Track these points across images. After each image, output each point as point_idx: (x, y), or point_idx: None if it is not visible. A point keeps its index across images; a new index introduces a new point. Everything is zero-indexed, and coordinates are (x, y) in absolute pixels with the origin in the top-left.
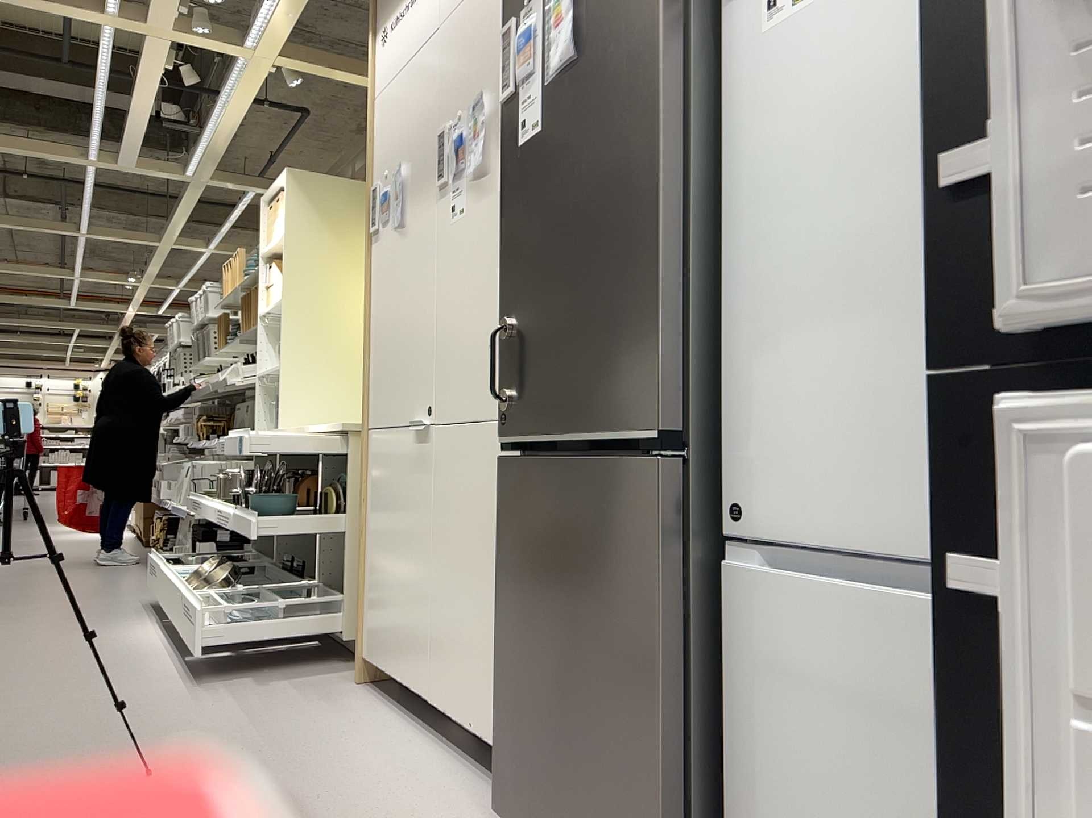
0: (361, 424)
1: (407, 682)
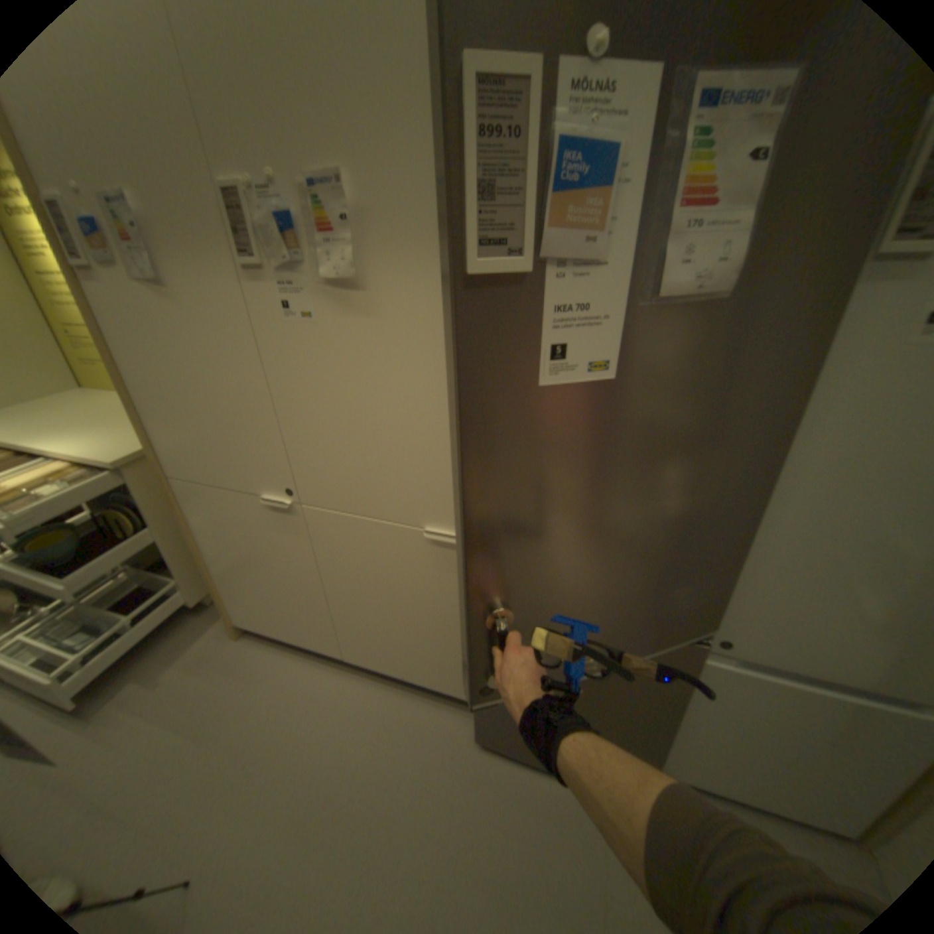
0: (127, 449)
1: (310, 646)
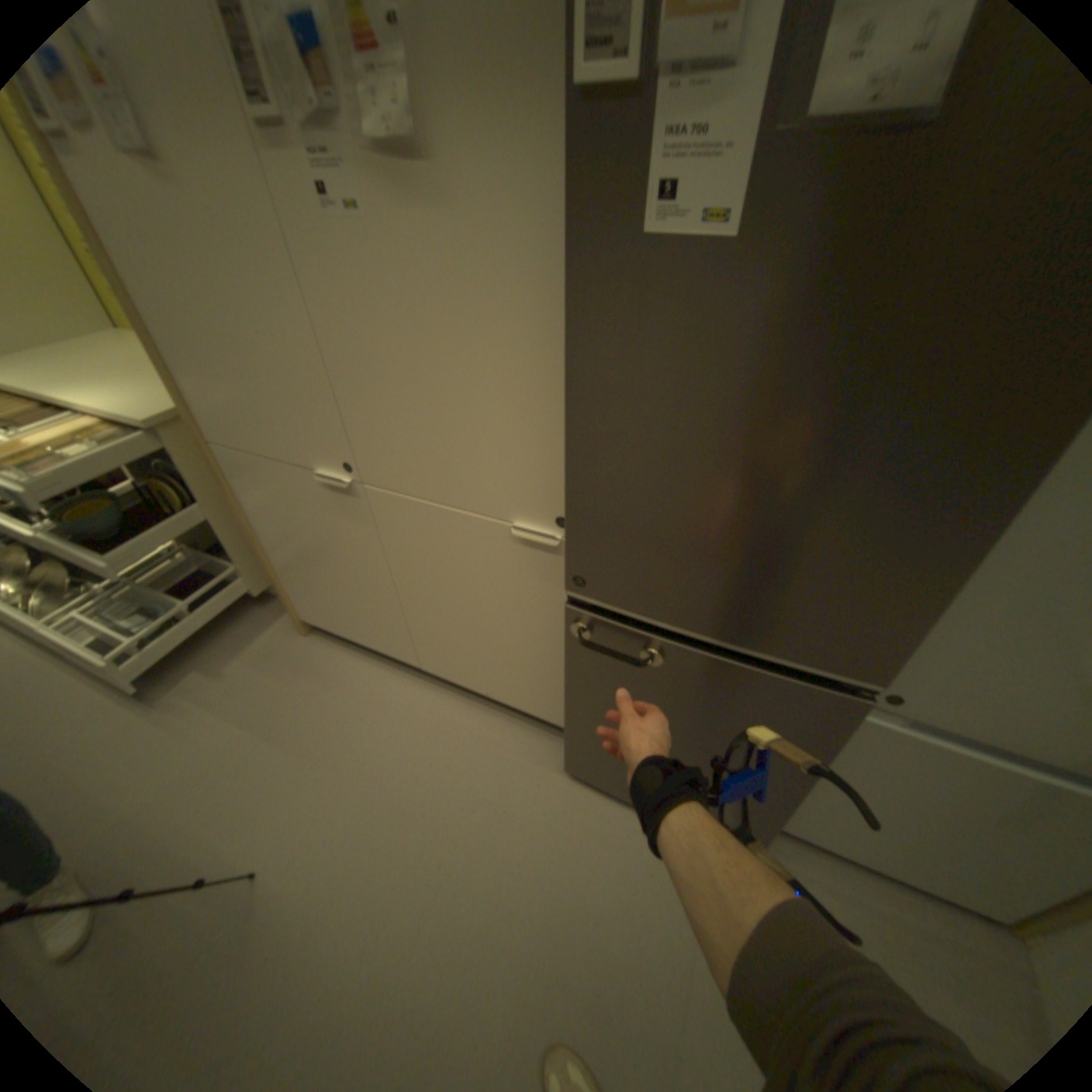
0: (163, 404)
1: (384, 649)
